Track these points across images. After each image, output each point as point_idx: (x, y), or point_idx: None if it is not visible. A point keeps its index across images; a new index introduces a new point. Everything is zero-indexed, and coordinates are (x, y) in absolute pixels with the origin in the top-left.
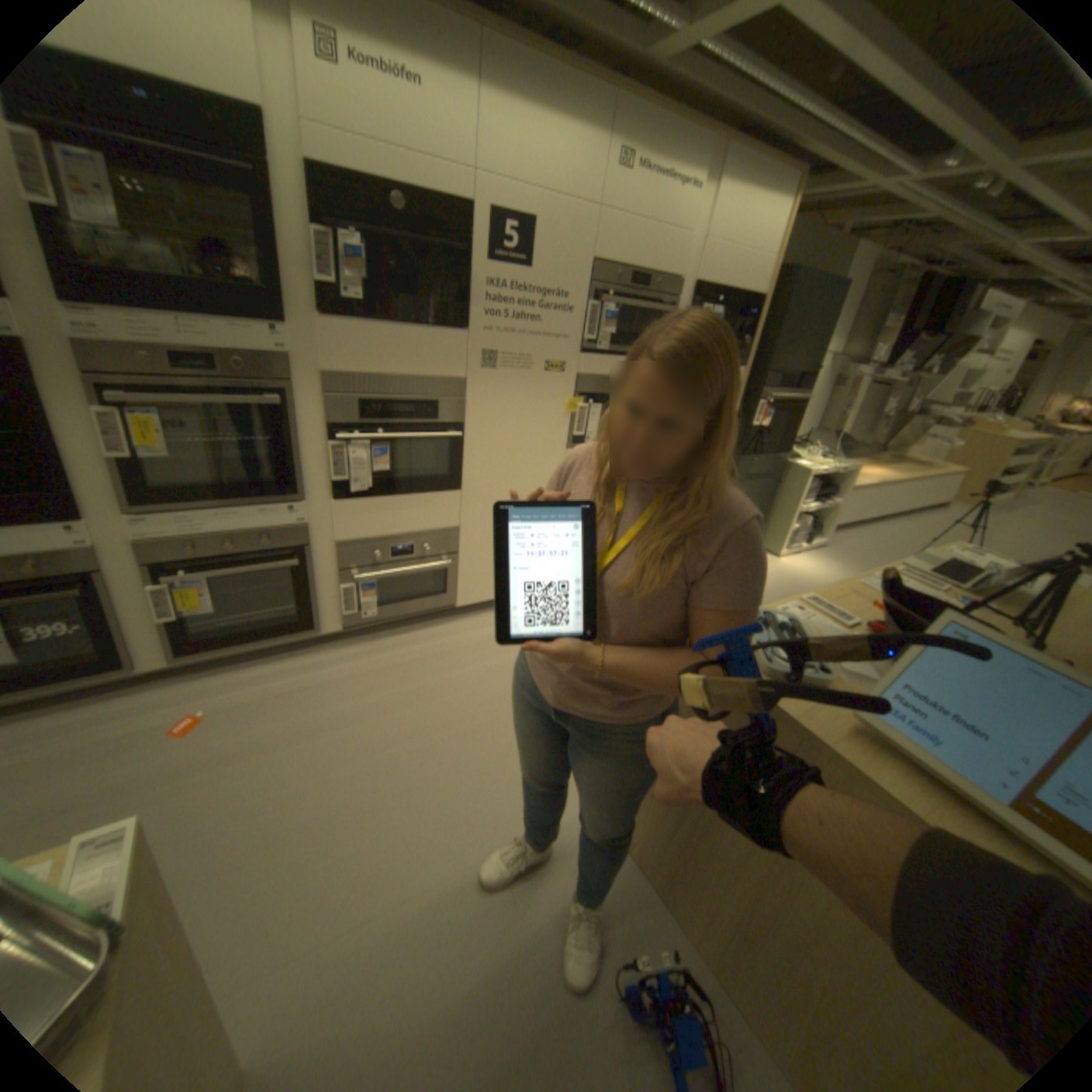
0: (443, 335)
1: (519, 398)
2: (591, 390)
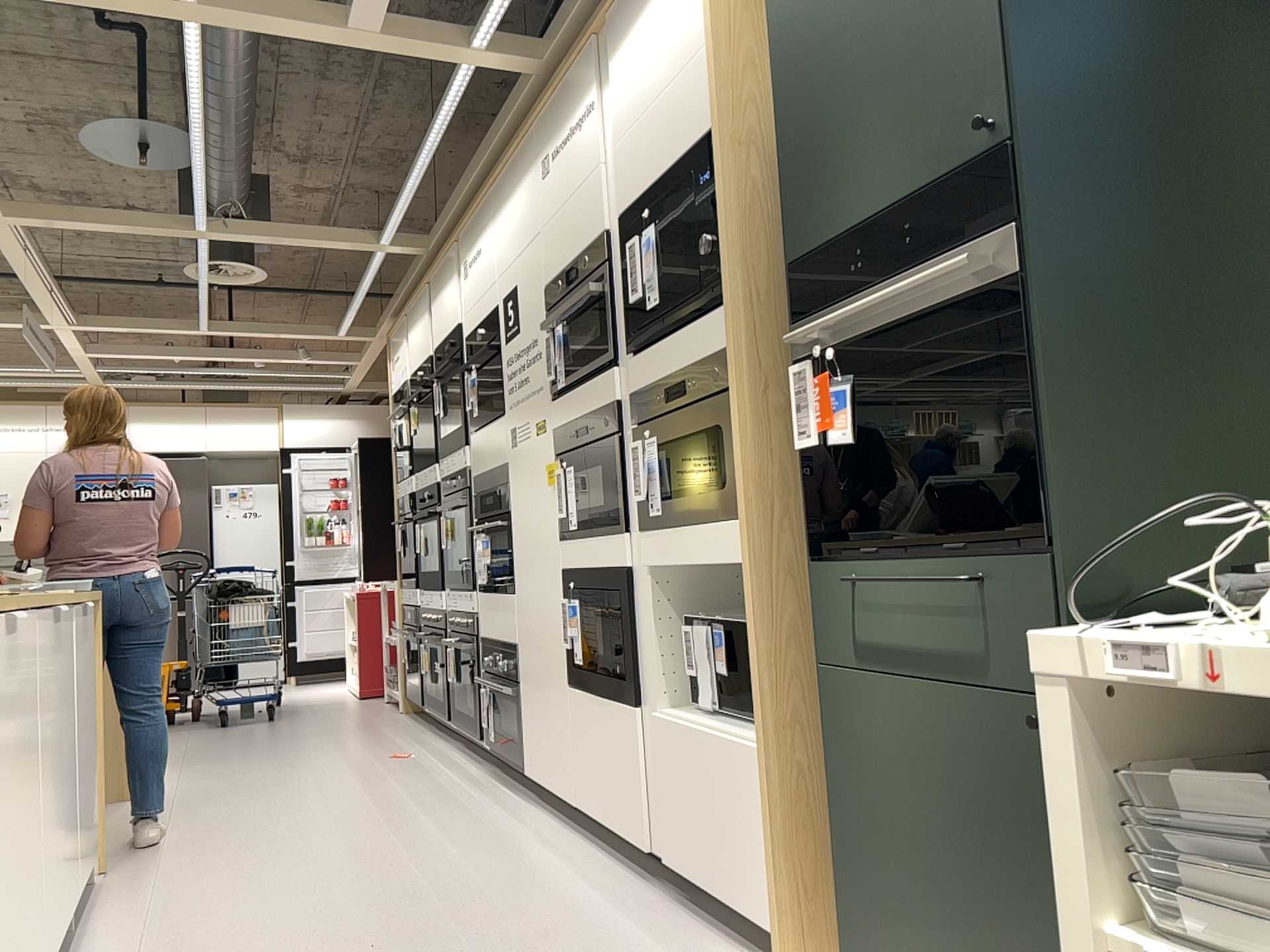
0: (496, 424)
1: (528, 474)
2: (565, 447)
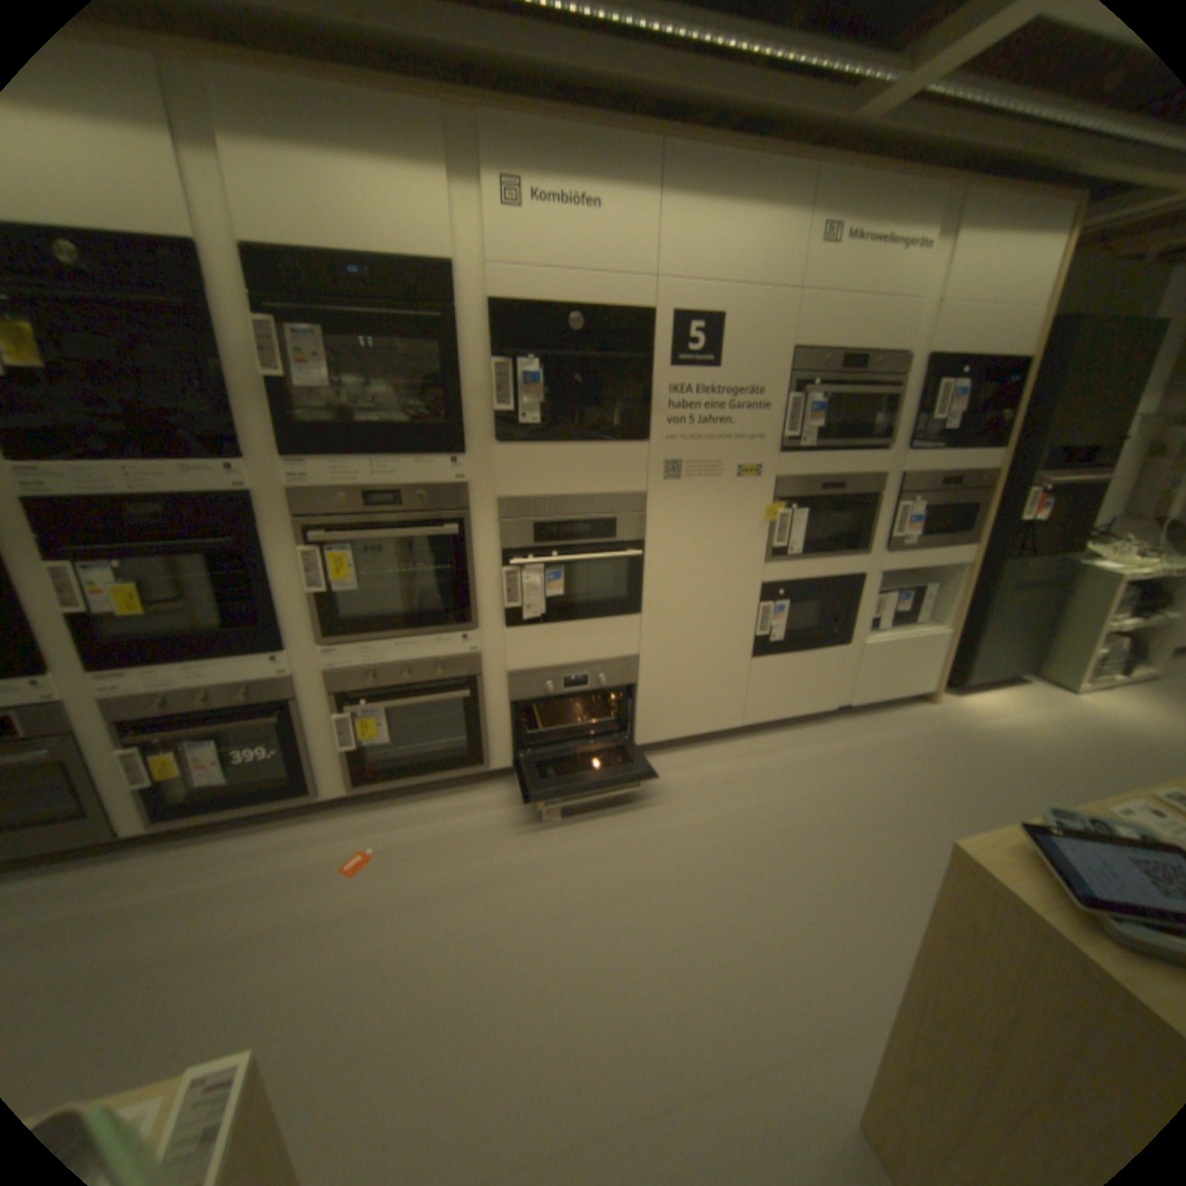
0: (622, 449)
1: (707, 508)
2: (795, 493)
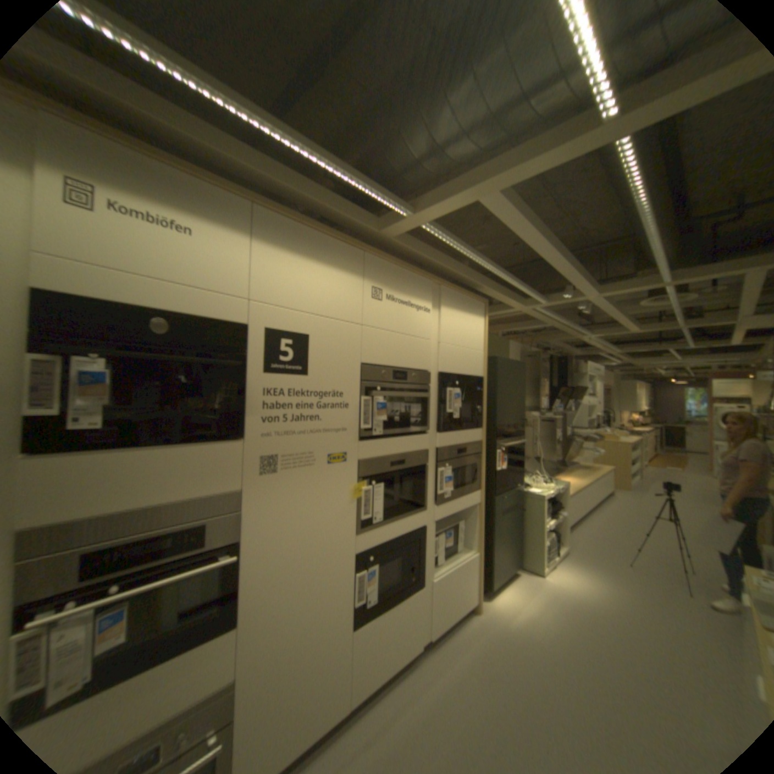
0: (215, 449)
1: (305, 496)
2: (374, 472)
